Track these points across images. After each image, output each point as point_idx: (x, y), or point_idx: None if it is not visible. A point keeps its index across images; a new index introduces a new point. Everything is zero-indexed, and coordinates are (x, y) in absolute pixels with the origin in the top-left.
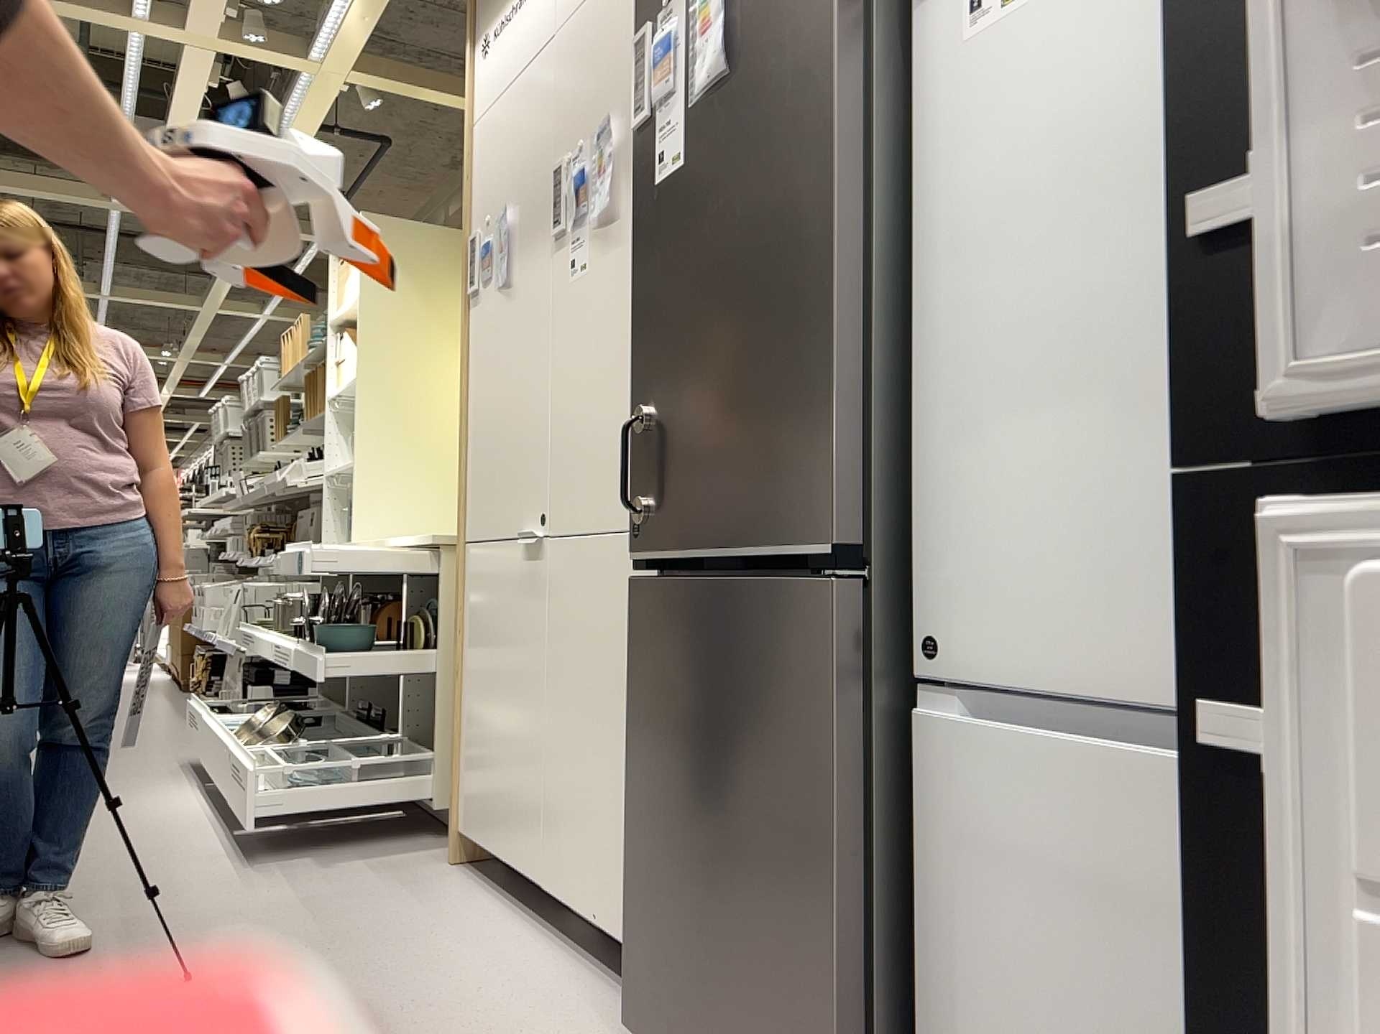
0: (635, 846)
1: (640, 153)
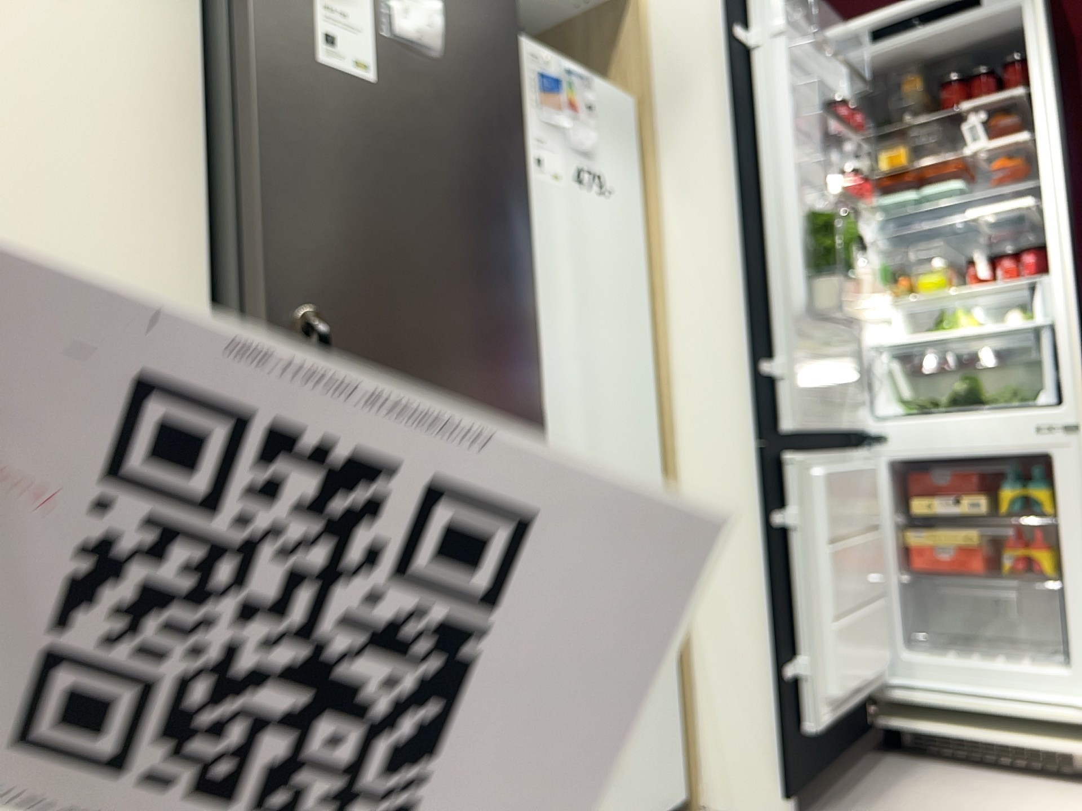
0: None
1: None
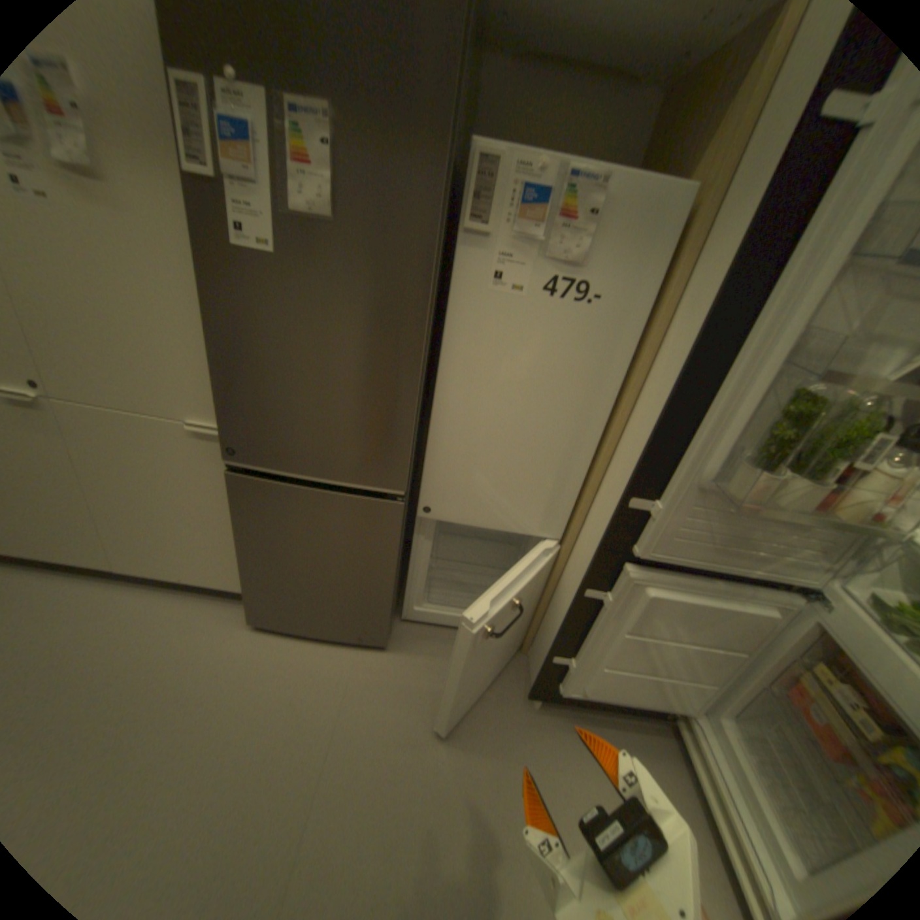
0: (247, 570)
1: (196, 195)
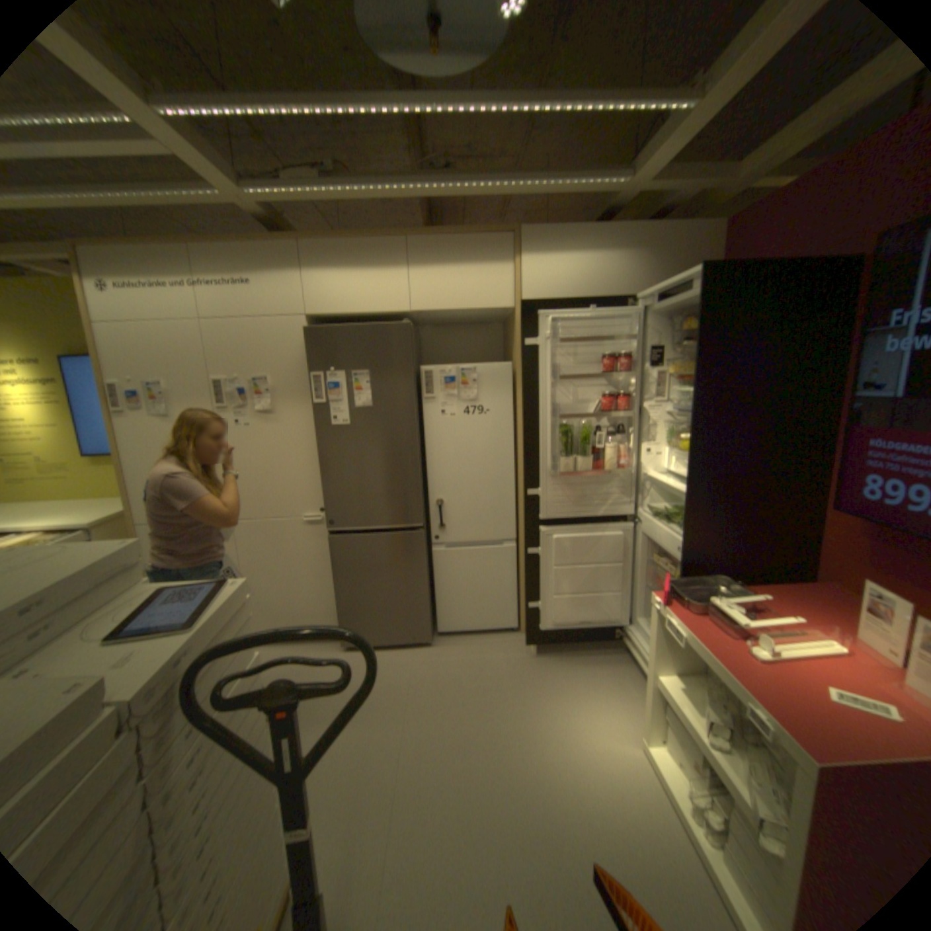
0: (340, 602)
1: (319, 411)
